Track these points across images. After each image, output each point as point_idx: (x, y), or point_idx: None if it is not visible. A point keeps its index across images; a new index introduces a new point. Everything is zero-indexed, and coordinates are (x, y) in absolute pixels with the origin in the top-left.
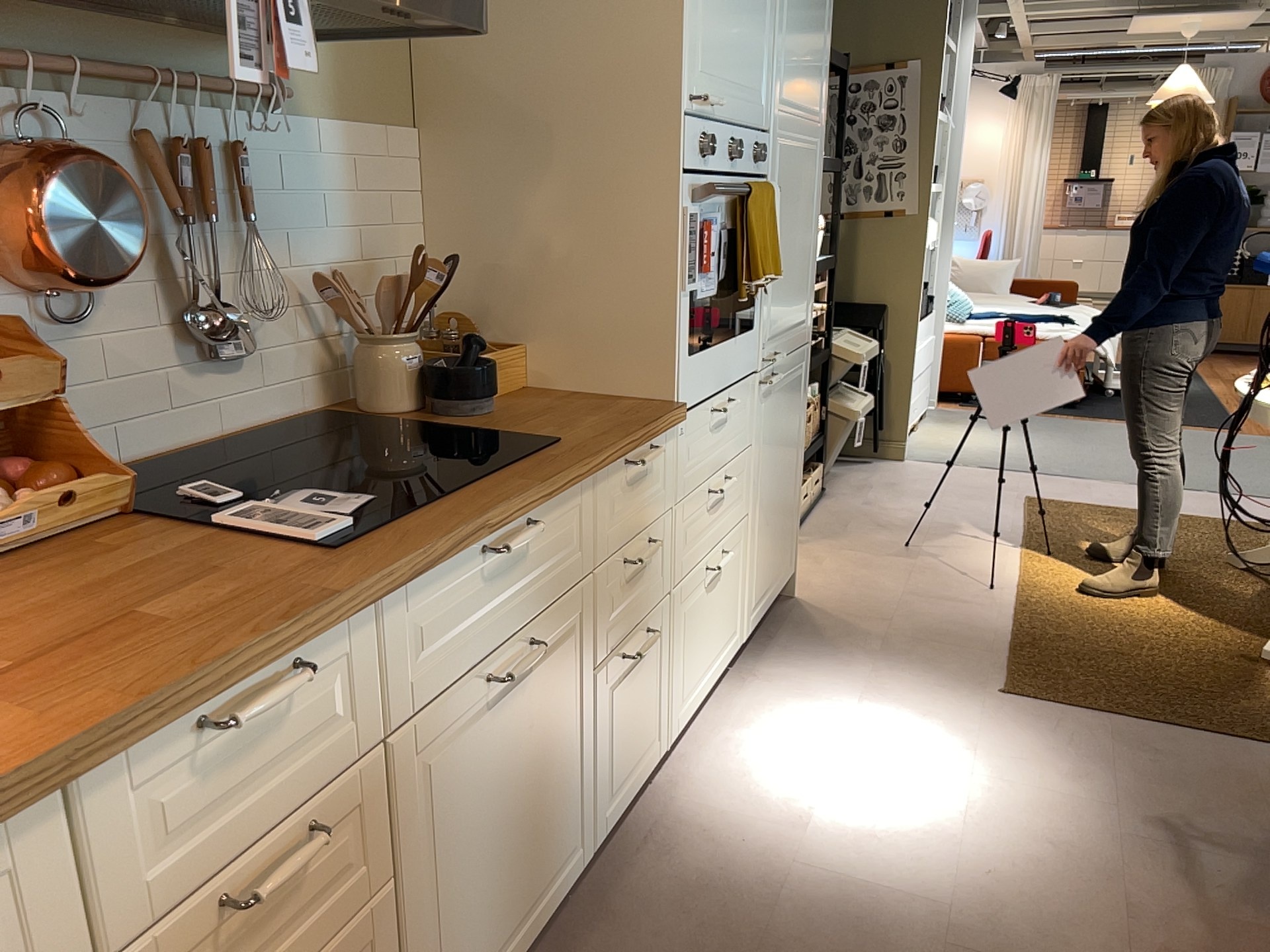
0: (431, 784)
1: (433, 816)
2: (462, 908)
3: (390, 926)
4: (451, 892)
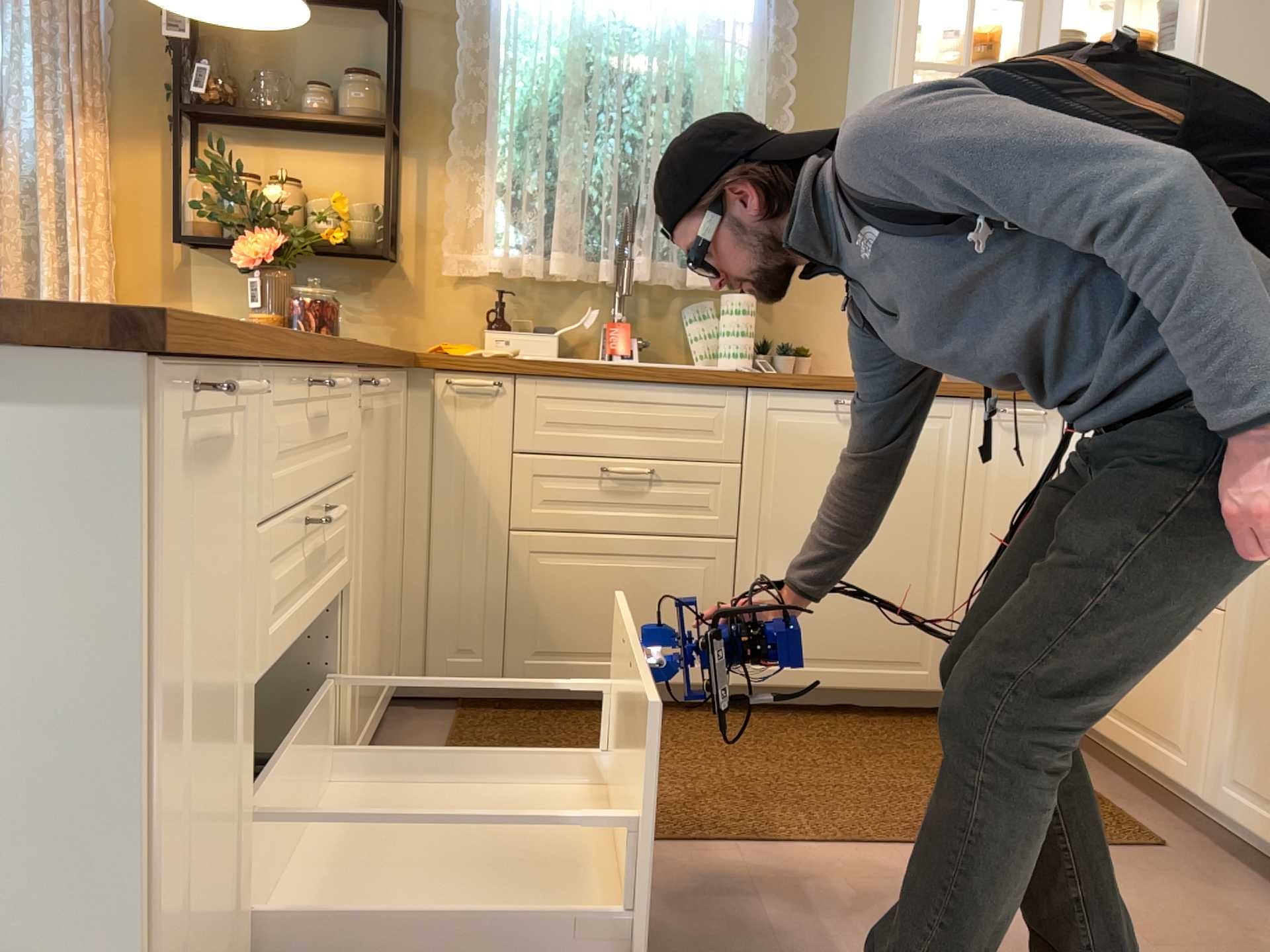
0: (1263, 585)
1: (1260, 611)
2: (1269, 723)
3: (1216, 646)
4: (1262, 693)
